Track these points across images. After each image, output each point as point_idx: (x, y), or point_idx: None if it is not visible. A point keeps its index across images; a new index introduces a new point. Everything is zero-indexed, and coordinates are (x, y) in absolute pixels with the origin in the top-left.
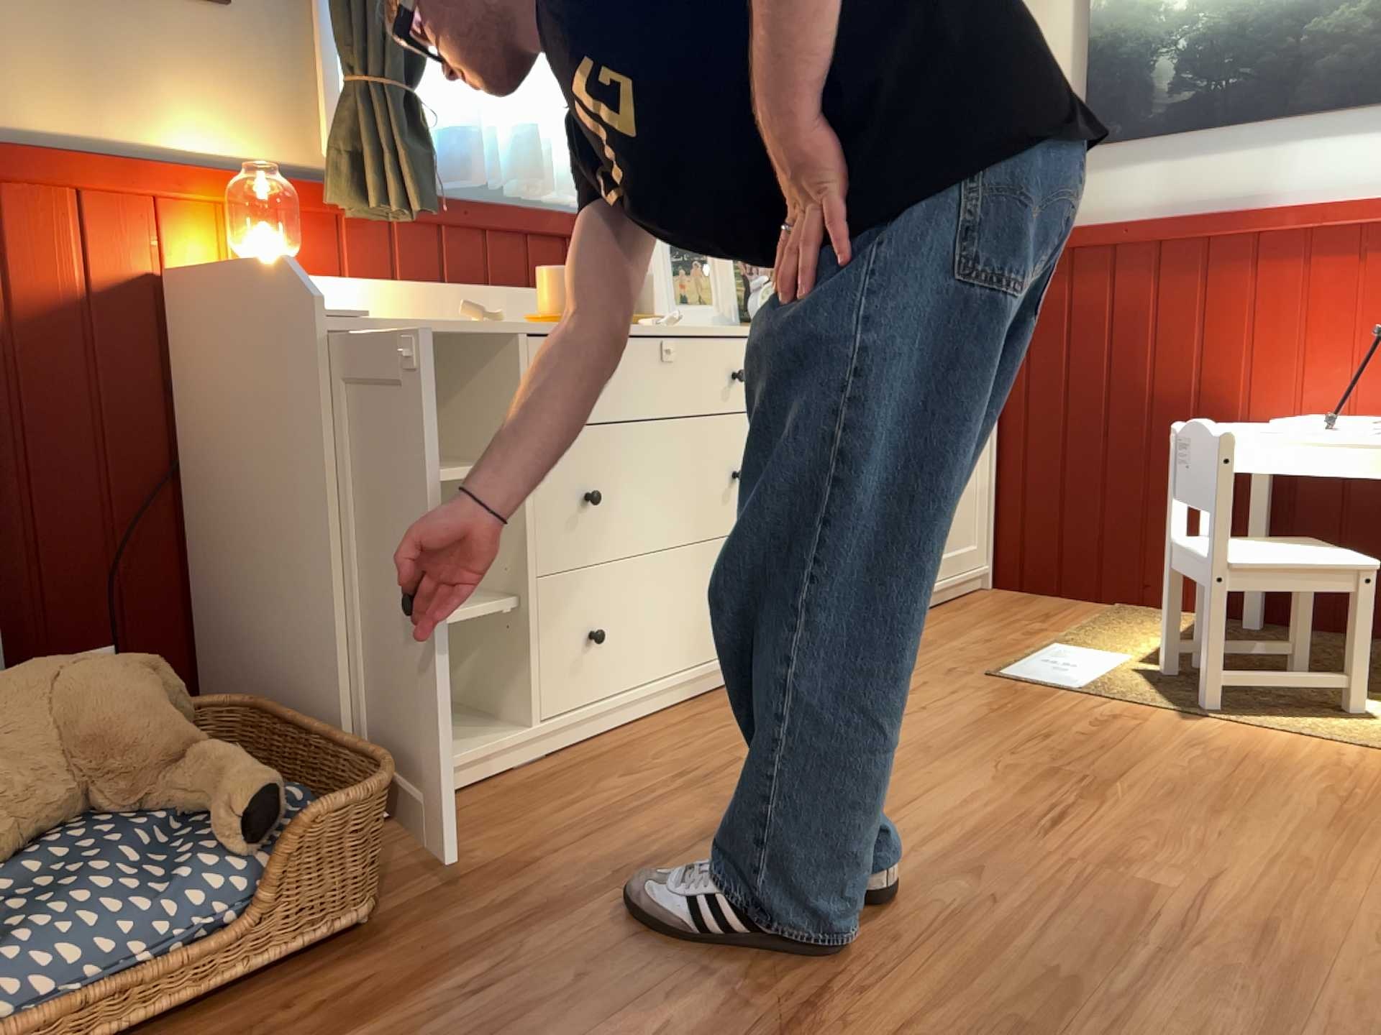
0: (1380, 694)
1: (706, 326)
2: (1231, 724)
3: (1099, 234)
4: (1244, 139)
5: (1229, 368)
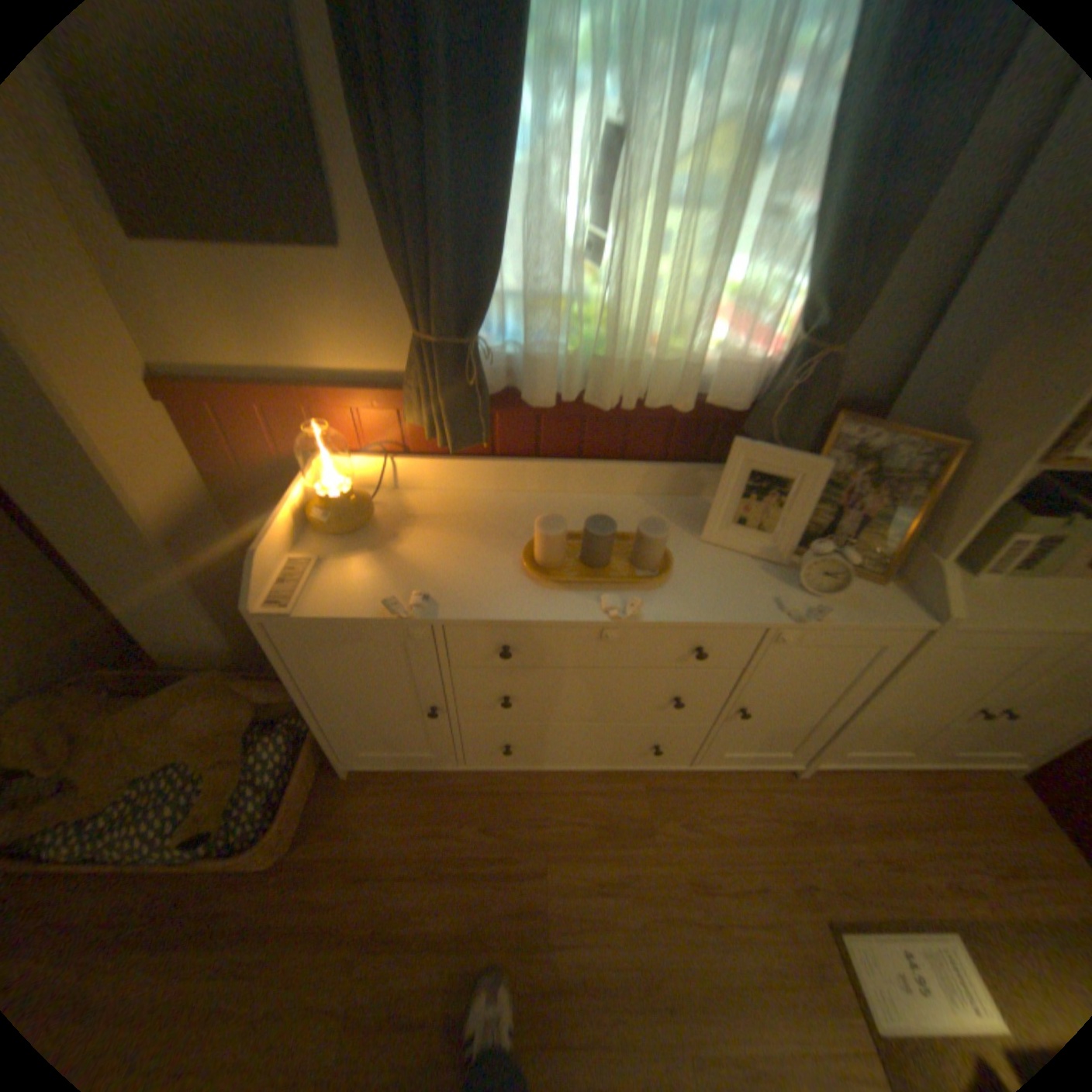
0: None
1: (683, 610)
2: None
3: None
4: None
5: None
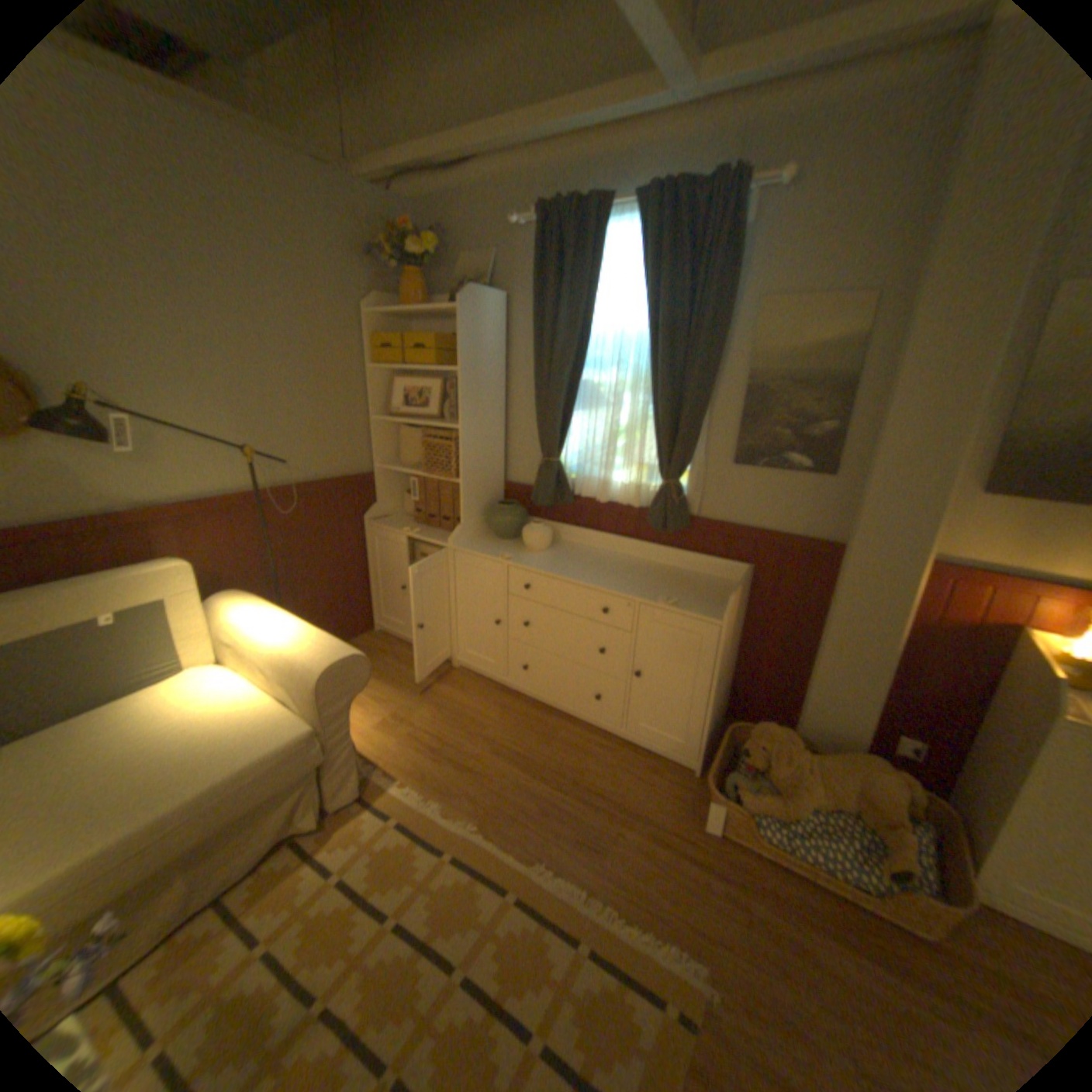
0: None
1: None
2: None
3: None
4: None
5: None
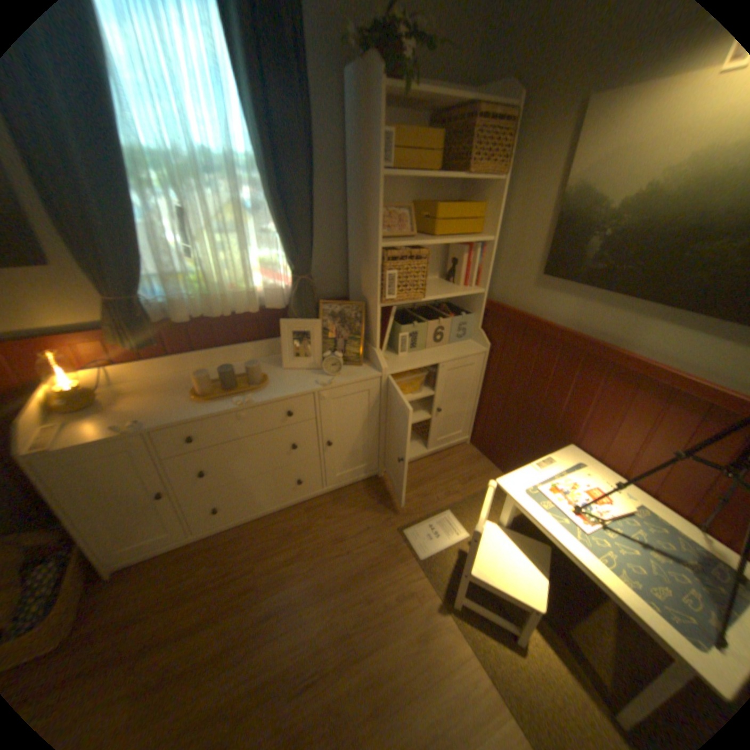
0: (552, 632)
1: (274, 395)
2: (454, 630)
3: (539, 326)
4: (629, 305)
5: (580, 420)
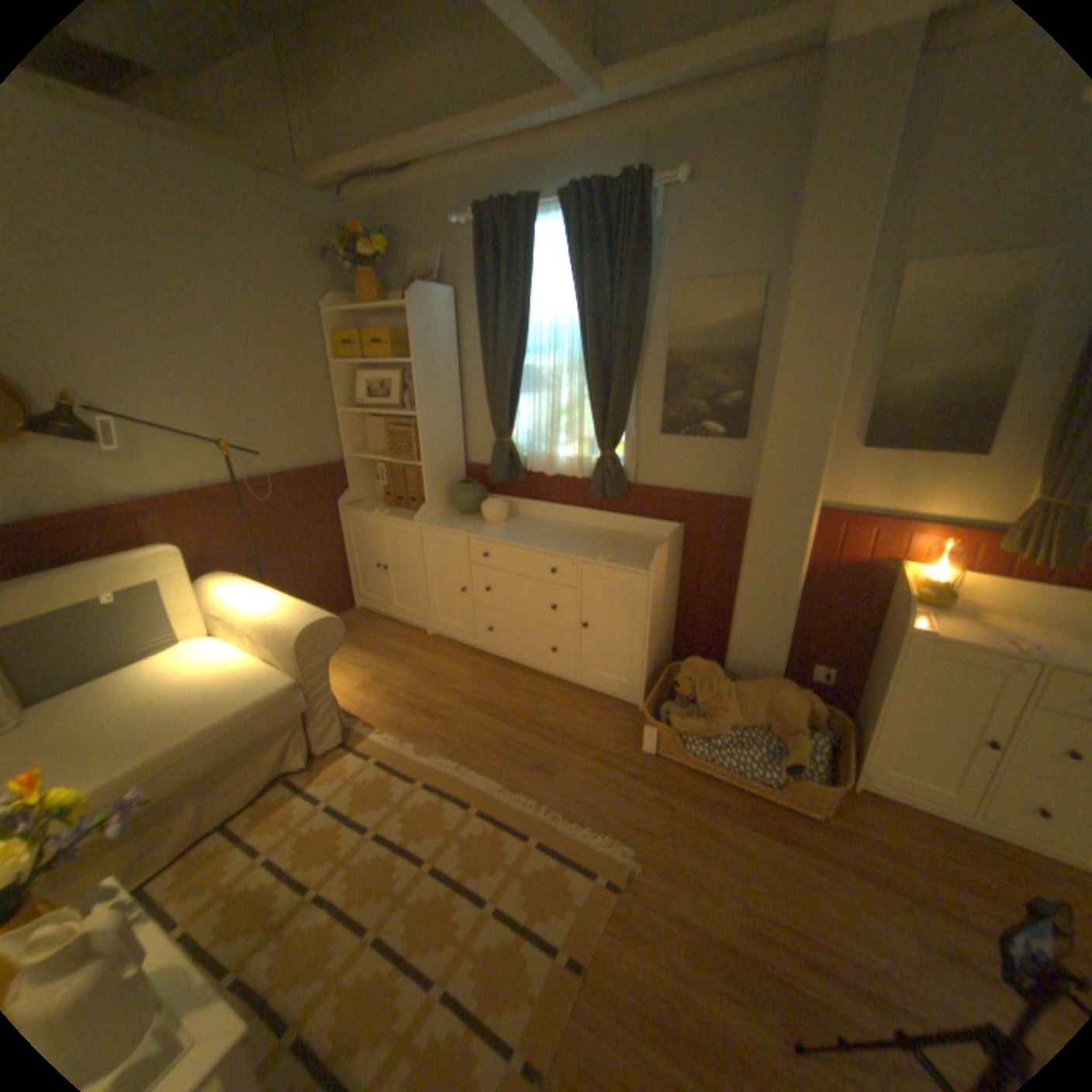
0: None
1: None
2: None
3: None
4: None
5: None
